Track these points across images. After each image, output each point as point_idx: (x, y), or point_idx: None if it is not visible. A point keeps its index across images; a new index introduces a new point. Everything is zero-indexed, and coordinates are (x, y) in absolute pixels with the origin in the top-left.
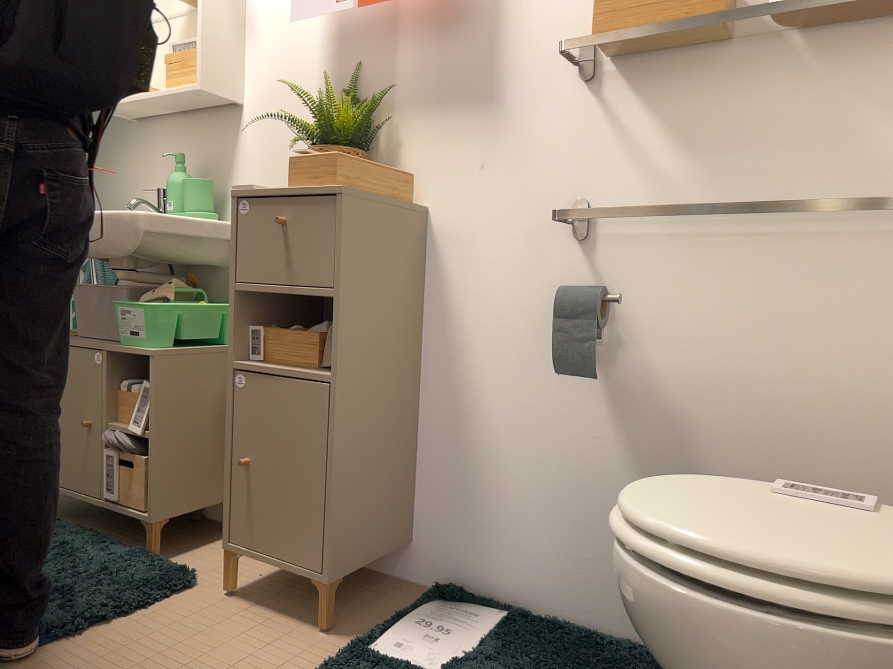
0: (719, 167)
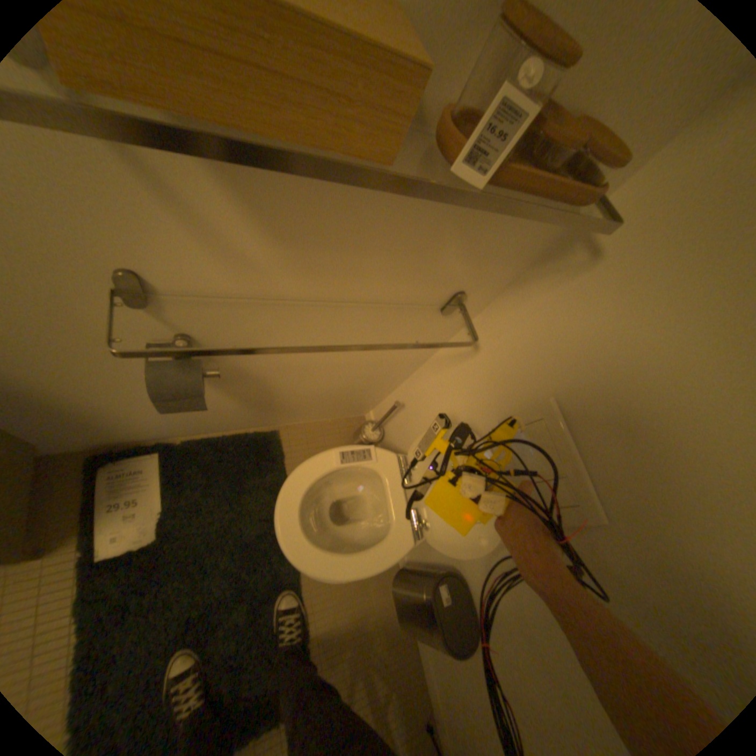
0: (321, 259)
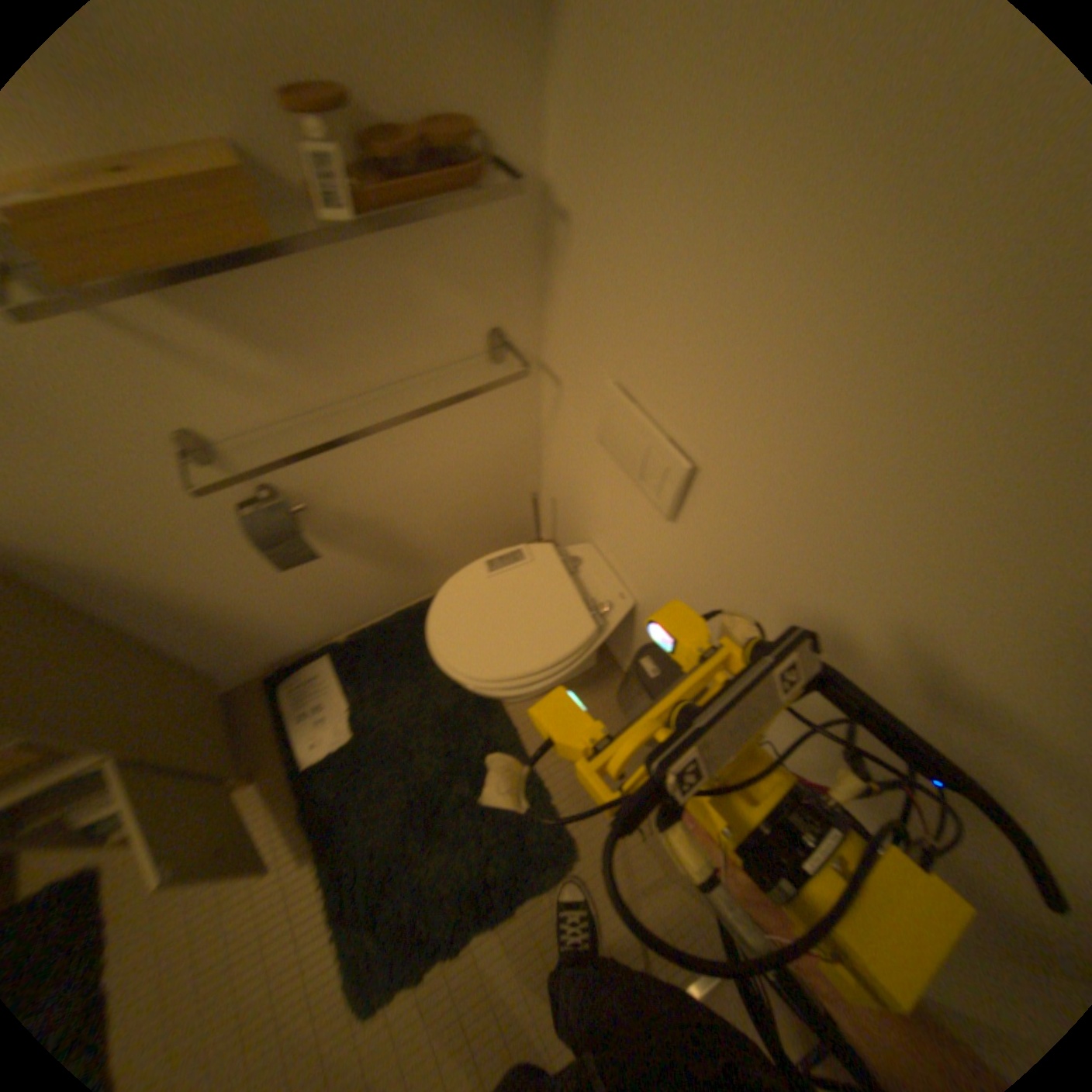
0: (318, 356)
